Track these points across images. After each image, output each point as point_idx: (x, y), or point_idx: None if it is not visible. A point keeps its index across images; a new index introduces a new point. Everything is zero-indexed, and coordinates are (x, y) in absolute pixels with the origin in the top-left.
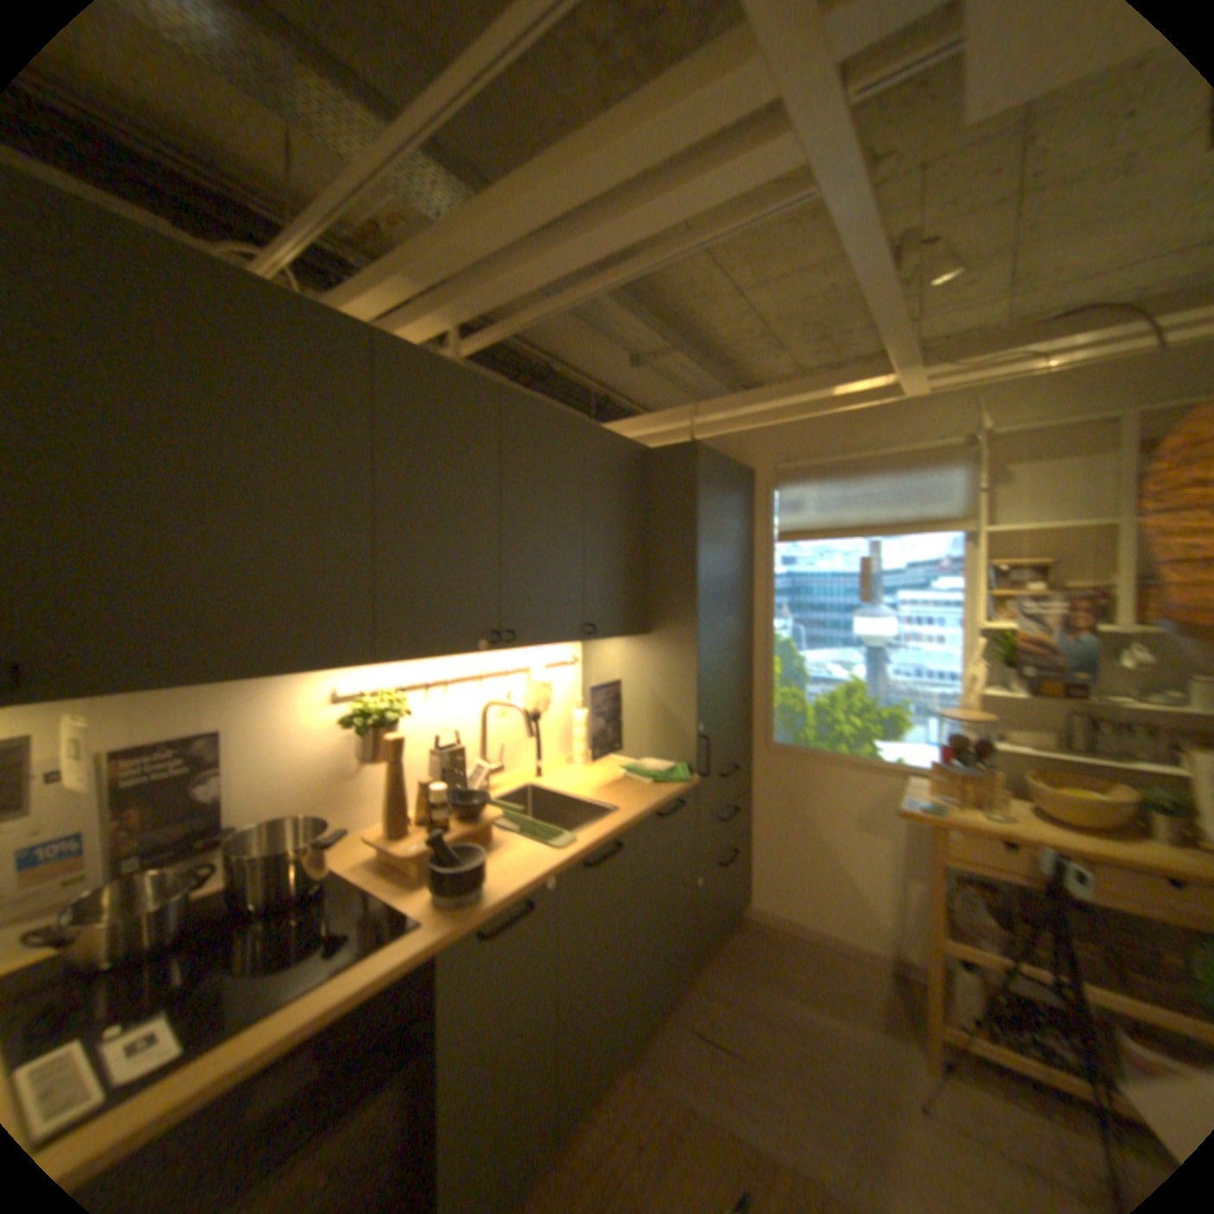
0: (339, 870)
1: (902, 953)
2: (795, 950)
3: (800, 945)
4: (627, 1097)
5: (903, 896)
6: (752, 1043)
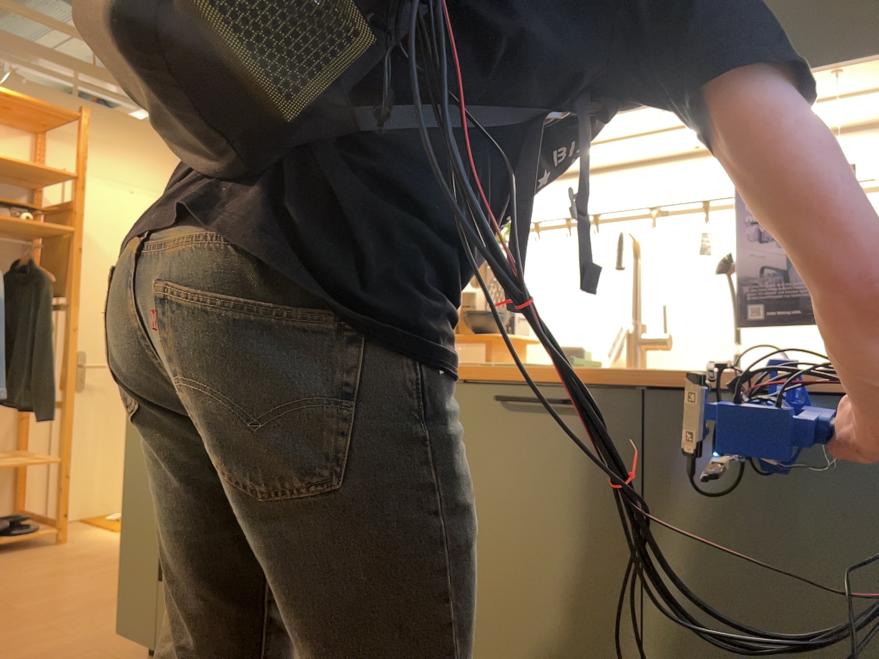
0: None
1: None
2: None
3: None
4: None
5: None
6: None
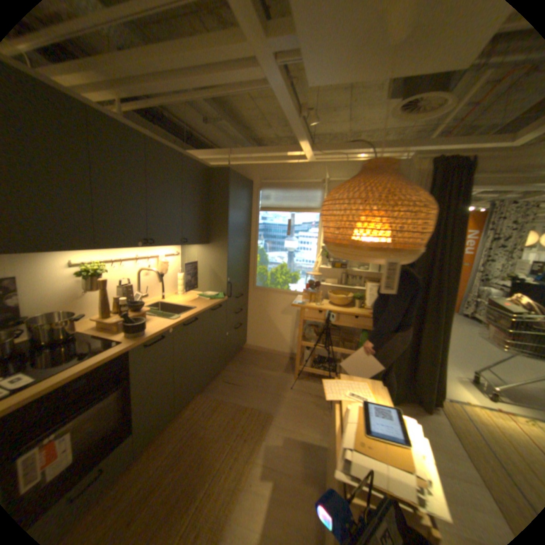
0: (79, 332)
1: (292, 351)
2: (259, 355)
3: (261, 353)
4: (199, 401)
5: (293, 333)
6: (242, 381)
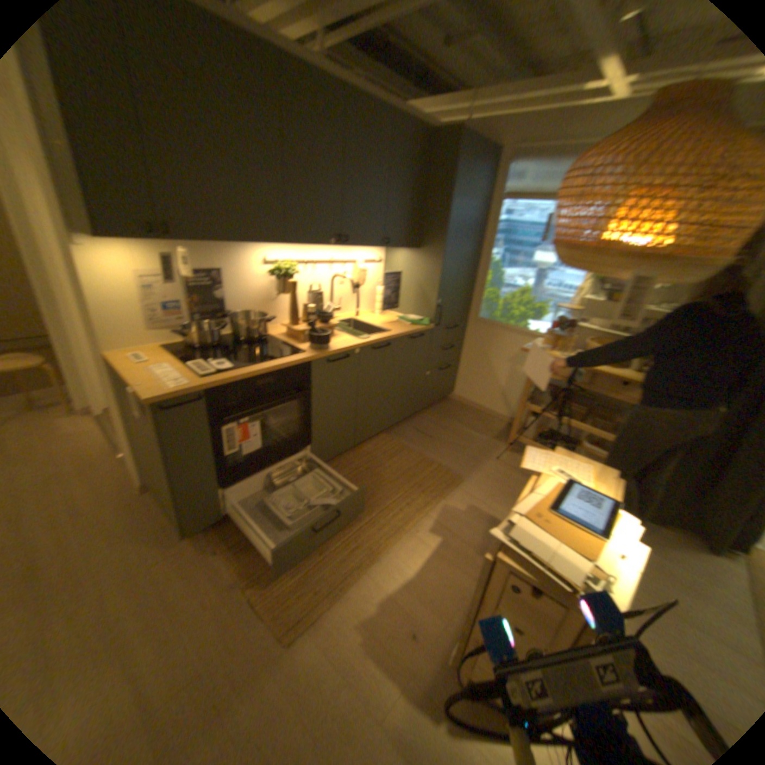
0: (270, 335)
1: (513, 415)
2: (466, 411)
3: (470, 409)
4: (381, 440)
5: (520, 392)
6: (436, 434)
